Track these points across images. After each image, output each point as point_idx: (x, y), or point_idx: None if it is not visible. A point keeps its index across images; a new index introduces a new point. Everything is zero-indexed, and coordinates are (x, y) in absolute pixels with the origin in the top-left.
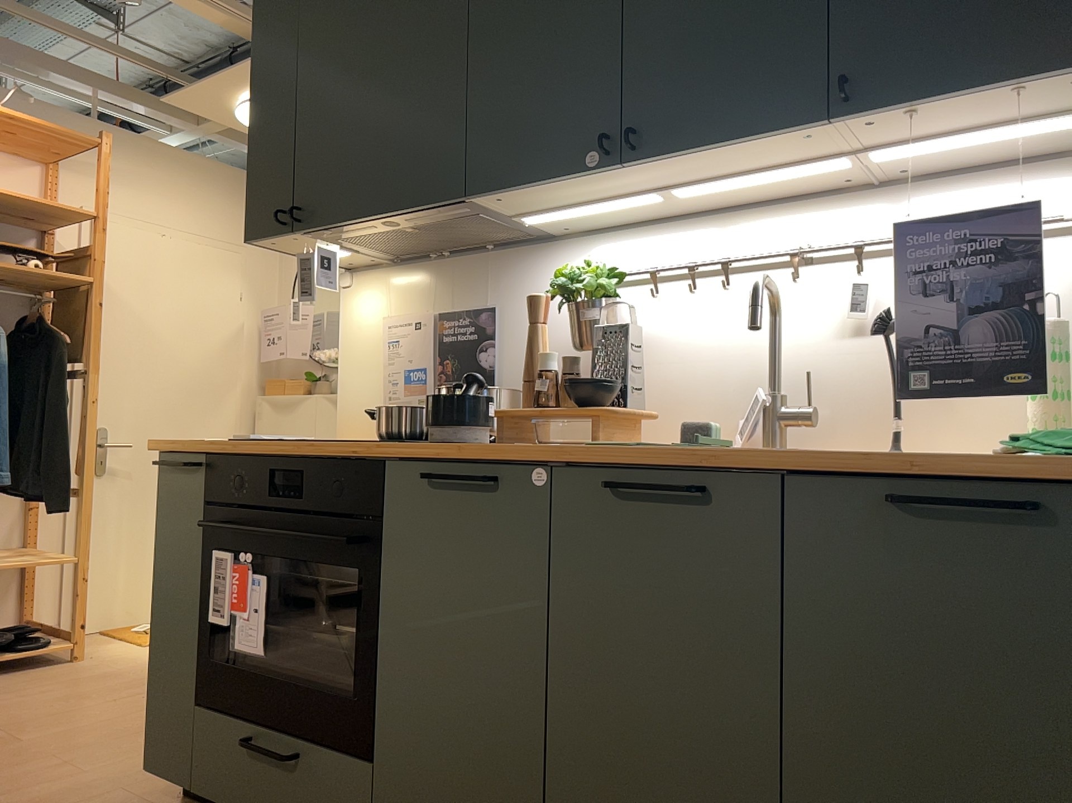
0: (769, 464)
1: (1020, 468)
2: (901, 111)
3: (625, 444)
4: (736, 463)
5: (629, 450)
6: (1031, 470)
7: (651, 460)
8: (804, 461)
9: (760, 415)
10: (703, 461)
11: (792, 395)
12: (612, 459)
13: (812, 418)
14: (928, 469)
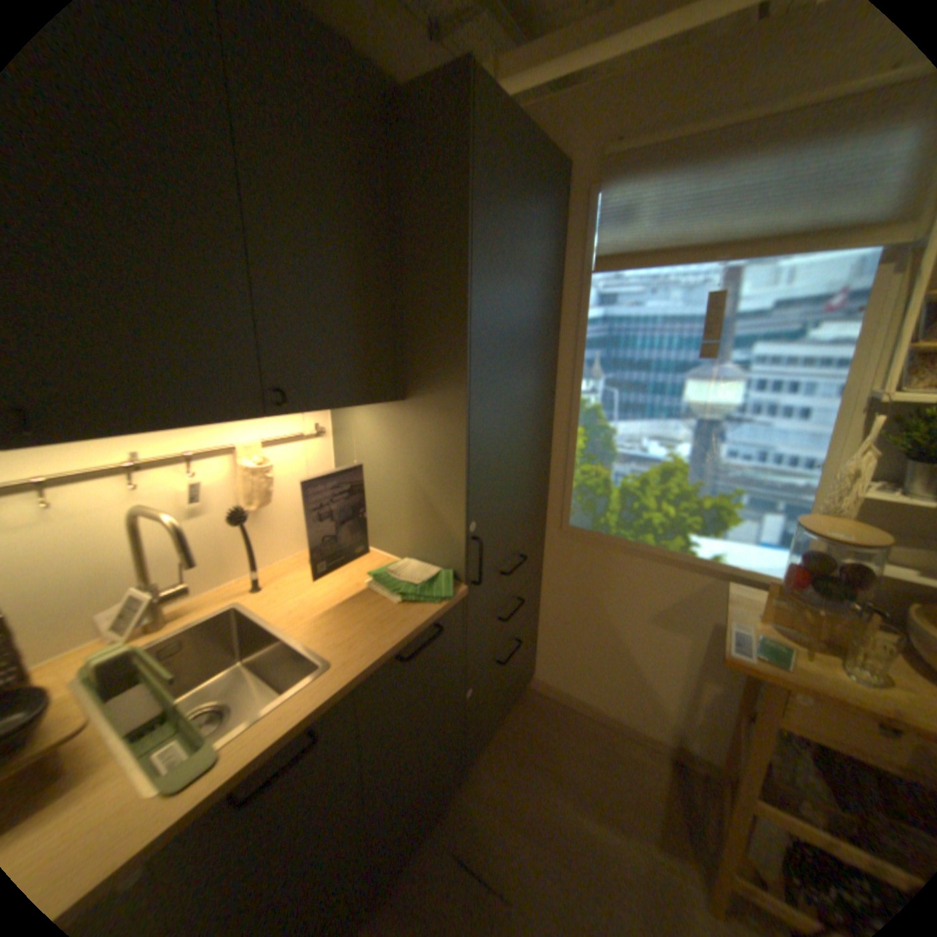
0: (348, 690)
1: (435, 619)
2: (301, 410)
3: (211, 760)
4: (328, 704)
5: (226, 762)
6: (429, 614)
7: (255, 753)
8: (366, 674)
9: (139, 611)
10: (307, 720)
11: (154, 580)
12: (230, 785)
13: (181, 592)
14: (409, 639)
